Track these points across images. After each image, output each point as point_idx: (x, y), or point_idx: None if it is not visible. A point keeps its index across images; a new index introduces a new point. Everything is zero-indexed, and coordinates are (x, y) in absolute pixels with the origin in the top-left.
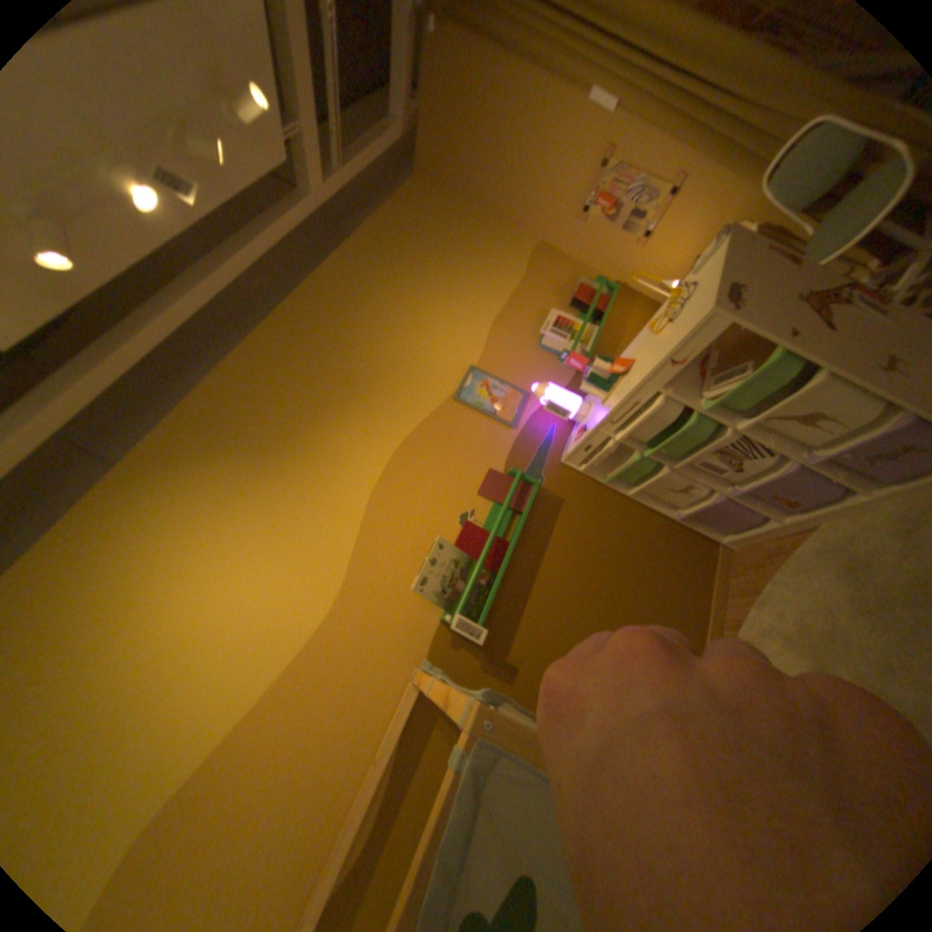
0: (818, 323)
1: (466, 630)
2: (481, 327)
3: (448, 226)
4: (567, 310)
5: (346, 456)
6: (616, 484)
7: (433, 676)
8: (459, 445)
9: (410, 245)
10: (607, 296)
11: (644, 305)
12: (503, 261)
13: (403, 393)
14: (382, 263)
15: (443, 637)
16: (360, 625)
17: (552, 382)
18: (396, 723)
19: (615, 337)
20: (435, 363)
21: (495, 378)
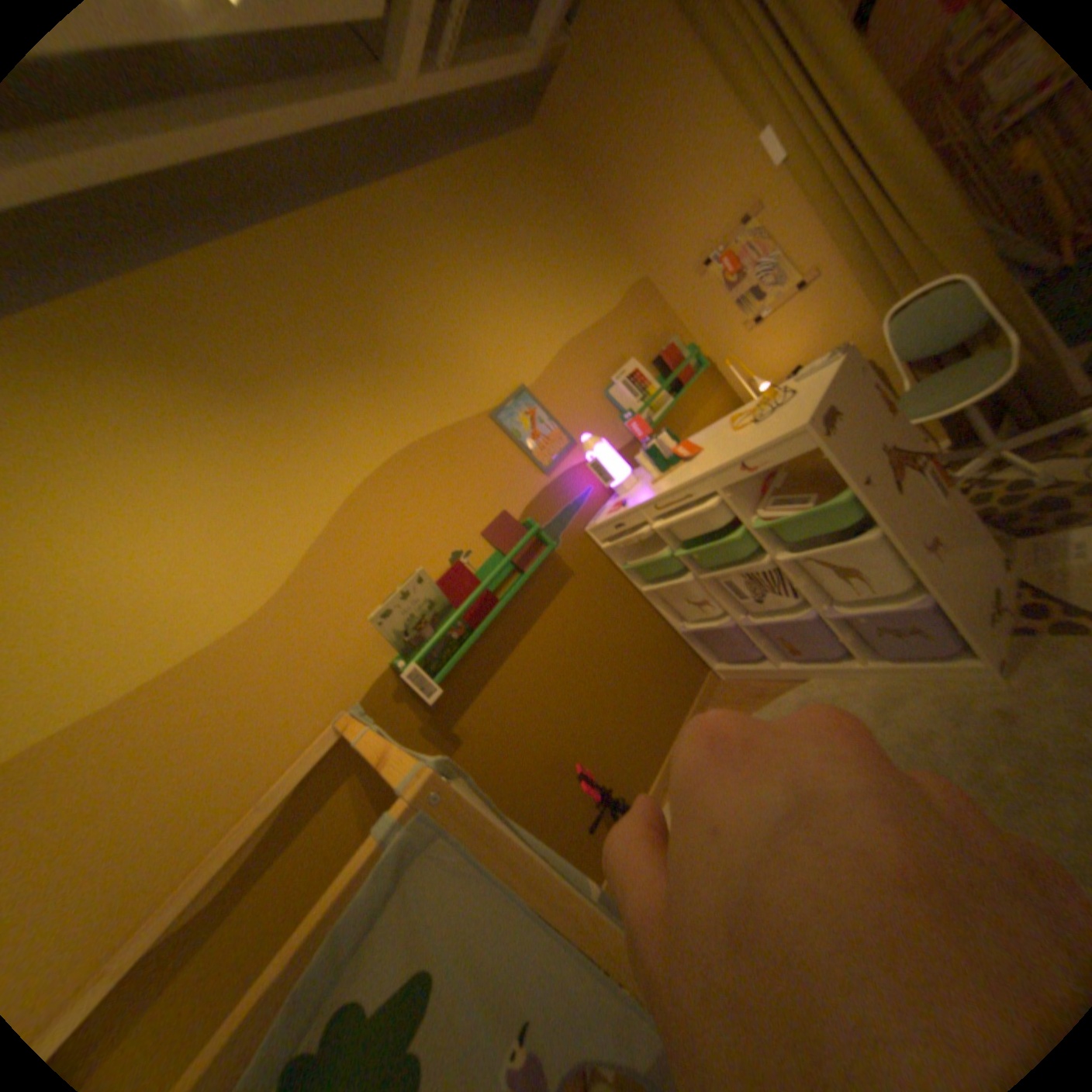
0: (889, 479)
1: (418, 683)
2: (549, 345)
3: (551, 208)
4: (647, 366)
5: (337, 433)
6: (633, 574)
7: (362, 724)
8: (478, 470)
9: (499, 210)
10: (693, 368)
11: (725, 395)
12: (599, 279)
13: (432, 385)
14: (457, 215)
15: (388, 683)
16: (289, 641)
17: (605, 439)
18: (299, 766)
19: (685, 417)
20: (483, 364)
21: (546, 410)
